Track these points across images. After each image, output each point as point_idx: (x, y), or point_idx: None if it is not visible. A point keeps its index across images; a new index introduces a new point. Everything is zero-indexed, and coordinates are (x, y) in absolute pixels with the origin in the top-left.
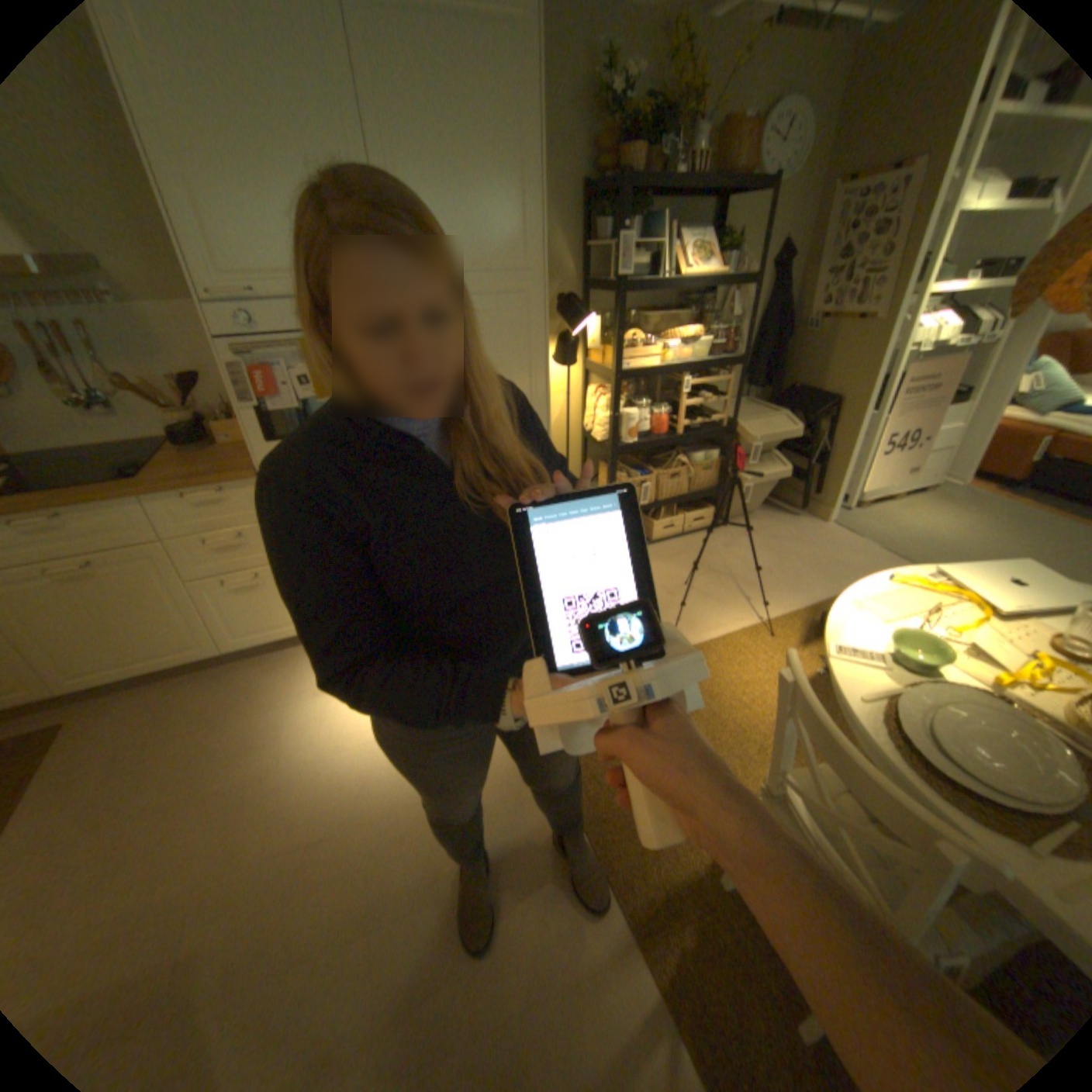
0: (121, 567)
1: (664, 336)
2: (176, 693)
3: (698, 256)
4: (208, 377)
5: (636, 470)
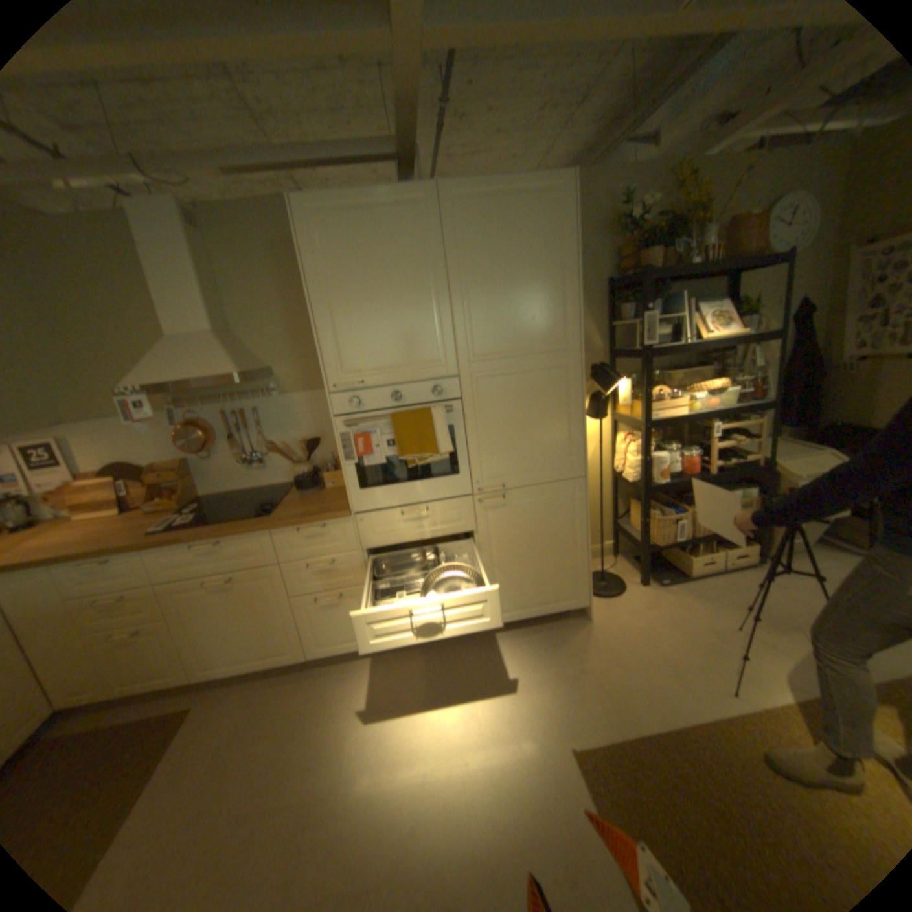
0: (251, 584)
1: (690, 389)
2: (270, 693)
3: (717, 322)
4: (326, 440)
5: (670, 508)
